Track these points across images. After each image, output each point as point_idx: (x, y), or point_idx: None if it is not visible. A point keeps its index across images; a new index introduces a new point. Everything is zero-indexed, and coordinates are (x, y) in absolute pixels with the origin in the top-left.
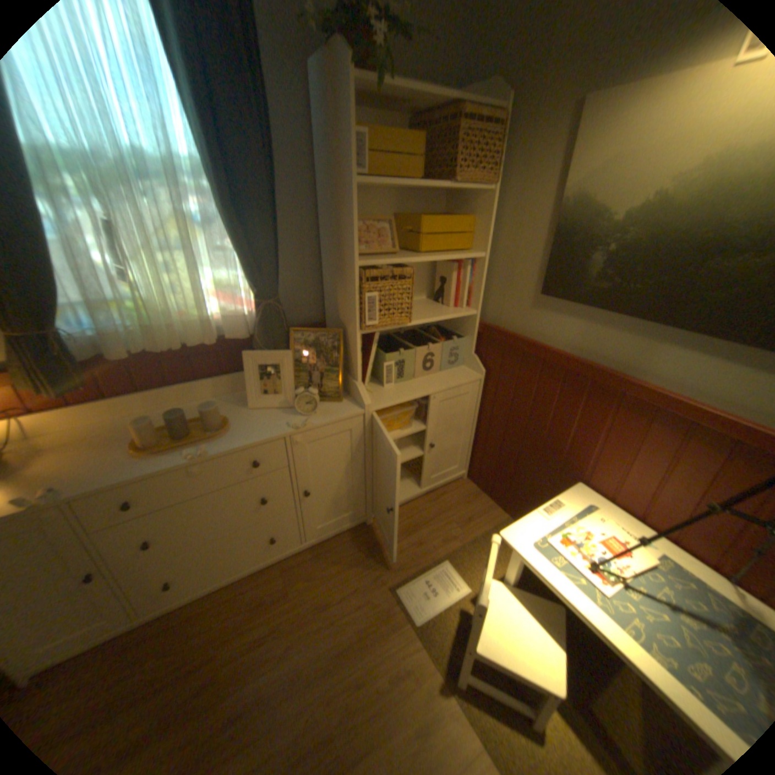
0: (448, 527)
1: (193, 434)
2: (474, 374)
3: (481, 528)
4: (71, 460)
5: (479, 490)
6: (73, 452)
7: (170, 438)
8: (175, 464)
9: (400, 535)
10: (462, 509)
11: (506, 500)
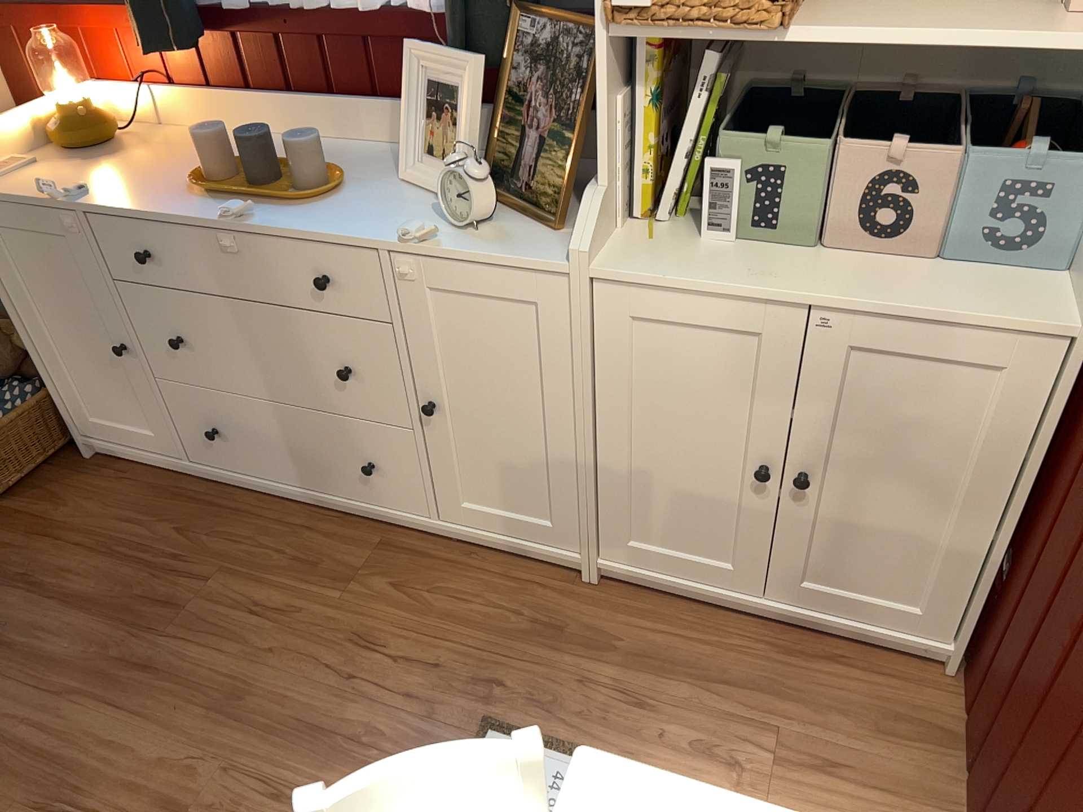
0: (754, 730)
1: (277, 184)
2: (1070, 309)
3: (842, 809)
4: (148, 164)
5: (964, 728)
6: (163, 156)
7: (251, 178)
8: (206, 217)
9: (628, 651)
10: (845, 727)
11: (988, 808)
